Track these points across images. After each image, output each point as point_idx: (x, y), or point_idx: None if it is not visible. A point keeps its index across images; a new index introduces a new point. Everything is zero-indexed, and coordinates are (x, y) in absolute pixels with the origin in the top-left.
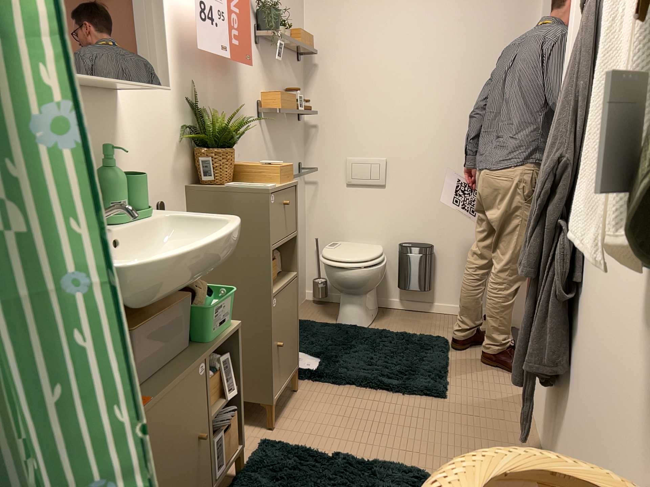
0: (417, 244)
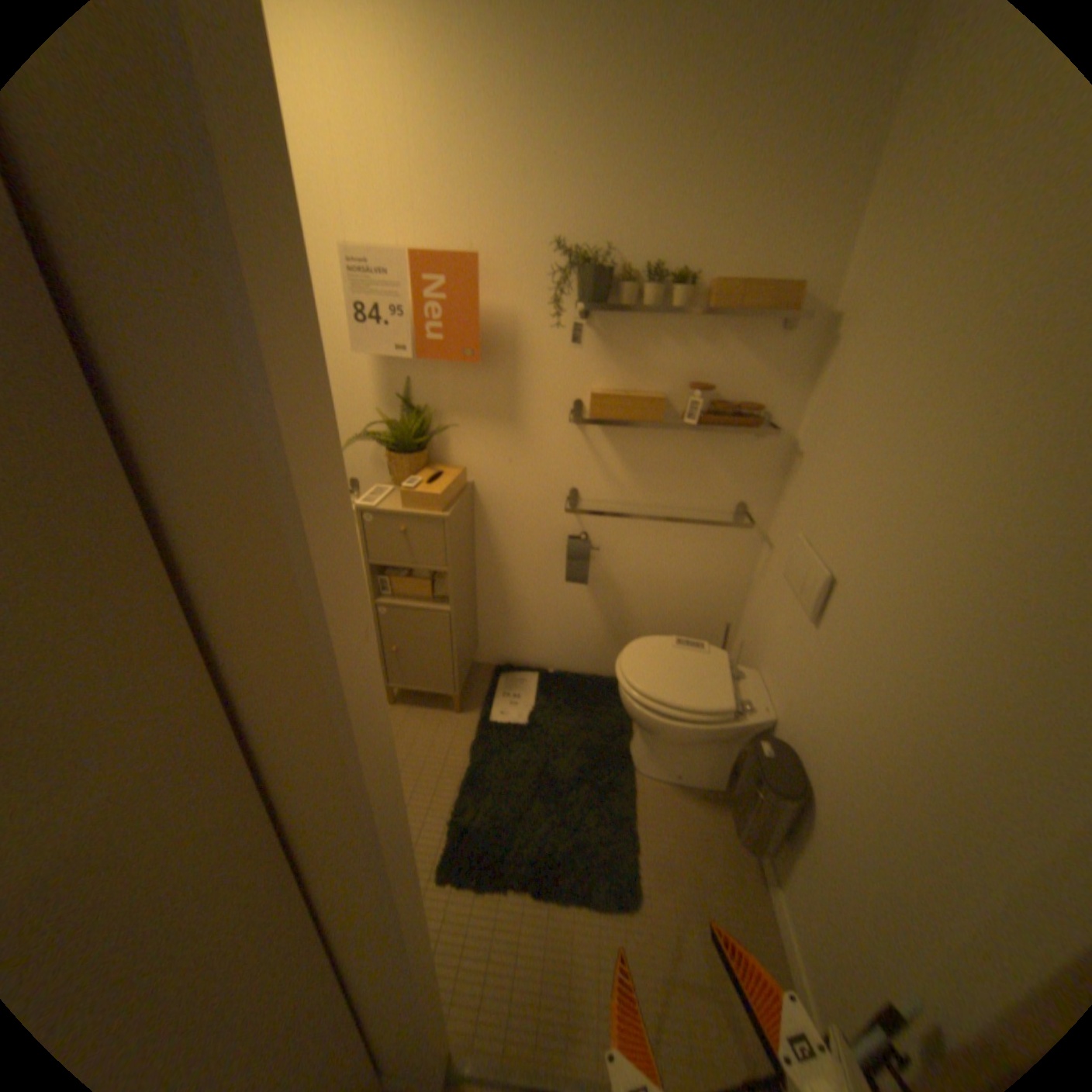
0: (788, 767)
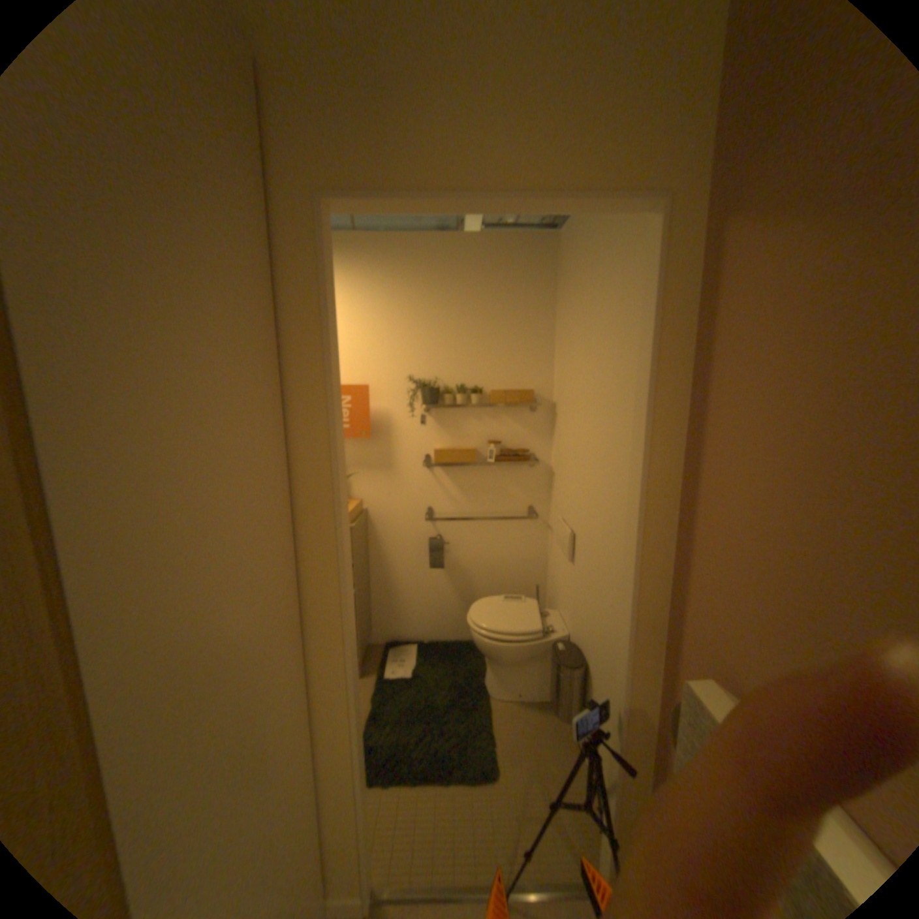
0: (573, 655)
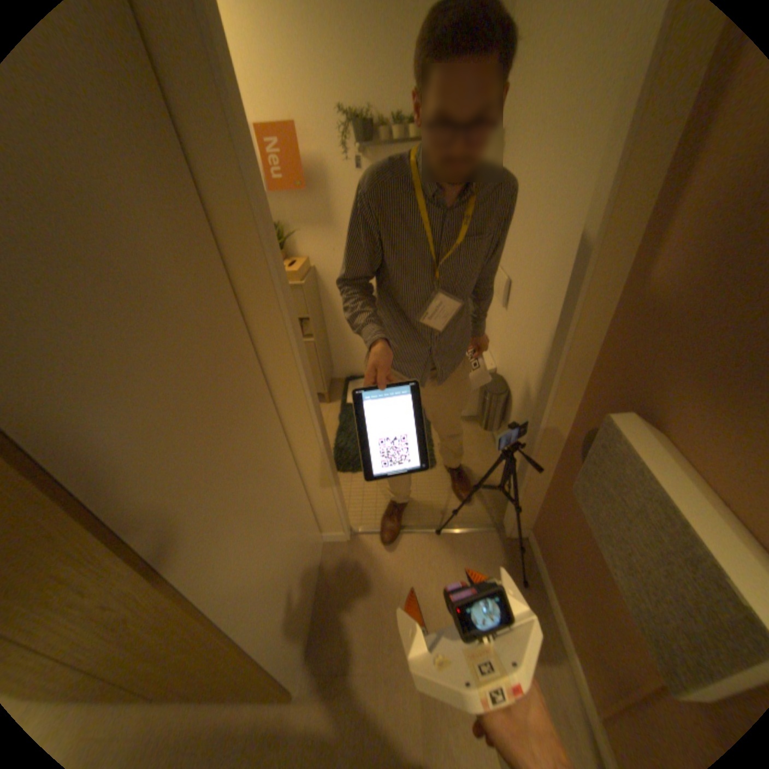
0: (498, 383)
